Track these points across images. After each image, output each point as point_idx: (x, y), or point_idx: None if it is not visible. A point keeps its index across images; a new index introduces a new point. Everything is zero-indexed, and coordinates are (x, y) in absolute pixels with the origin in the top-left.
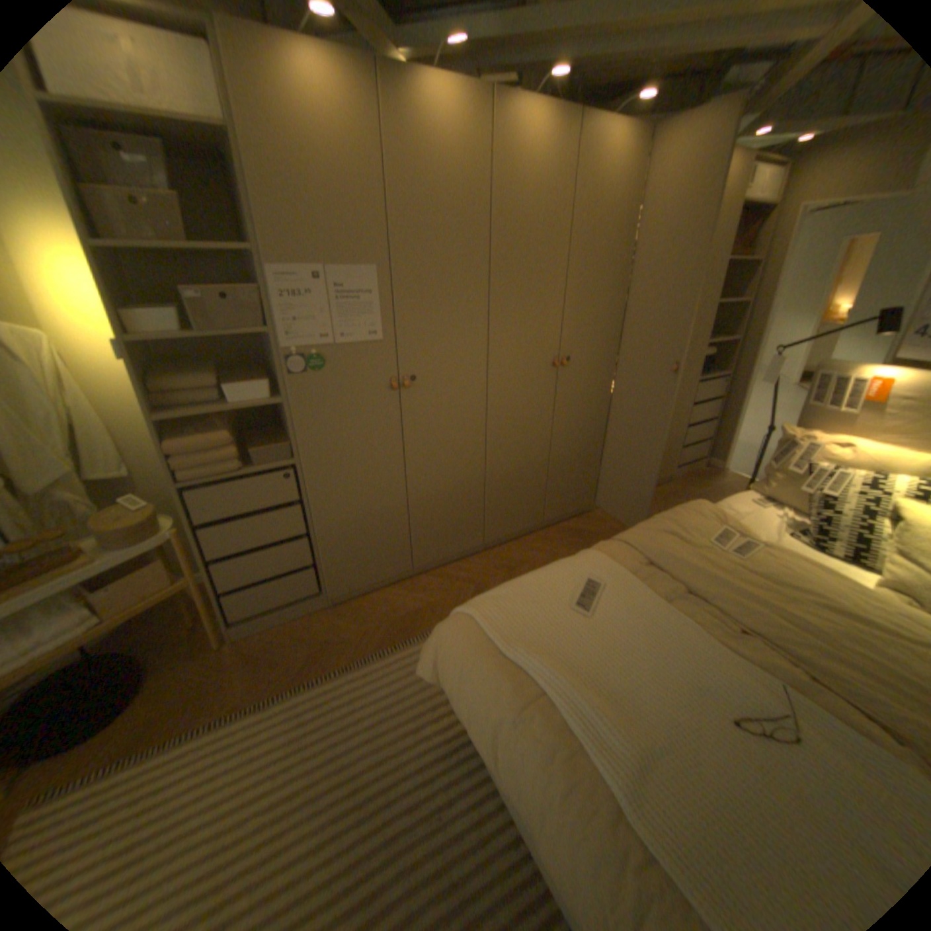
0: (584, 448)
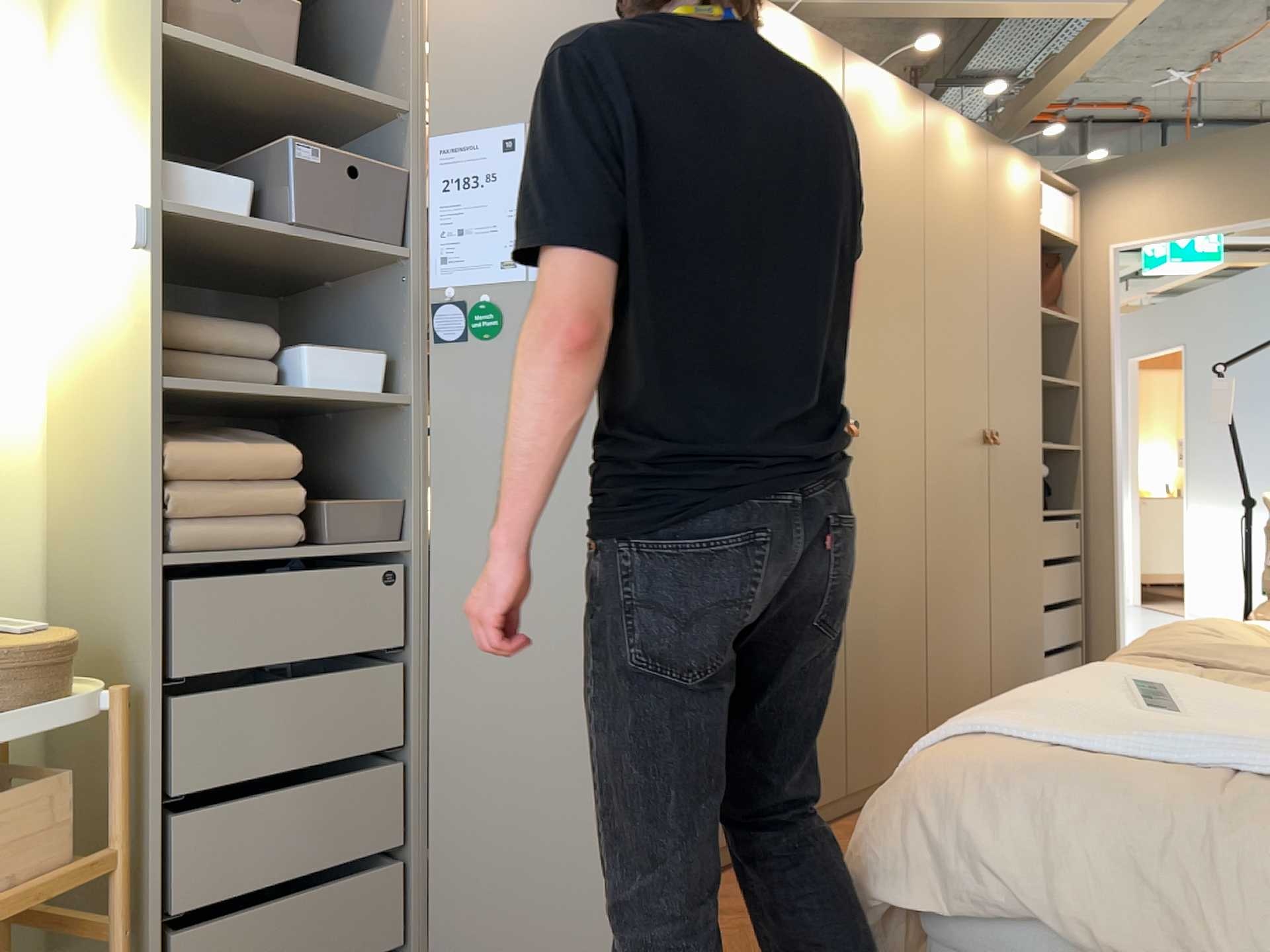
0: (902, 617)
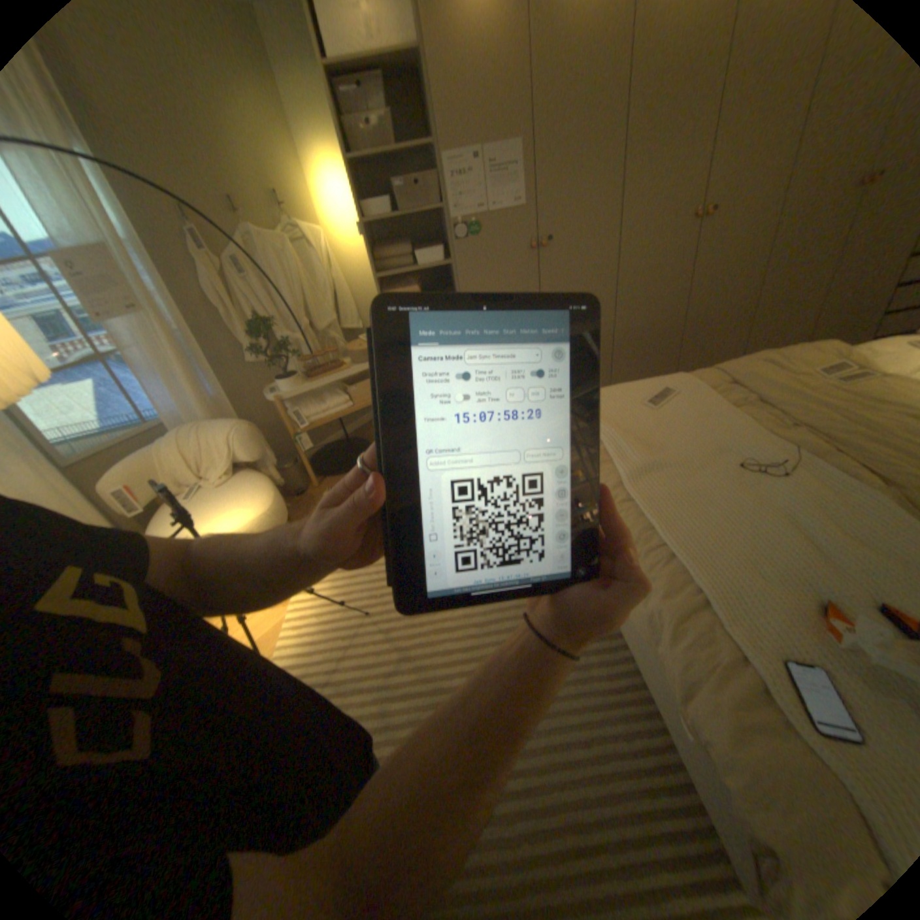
0: (730, 309)
